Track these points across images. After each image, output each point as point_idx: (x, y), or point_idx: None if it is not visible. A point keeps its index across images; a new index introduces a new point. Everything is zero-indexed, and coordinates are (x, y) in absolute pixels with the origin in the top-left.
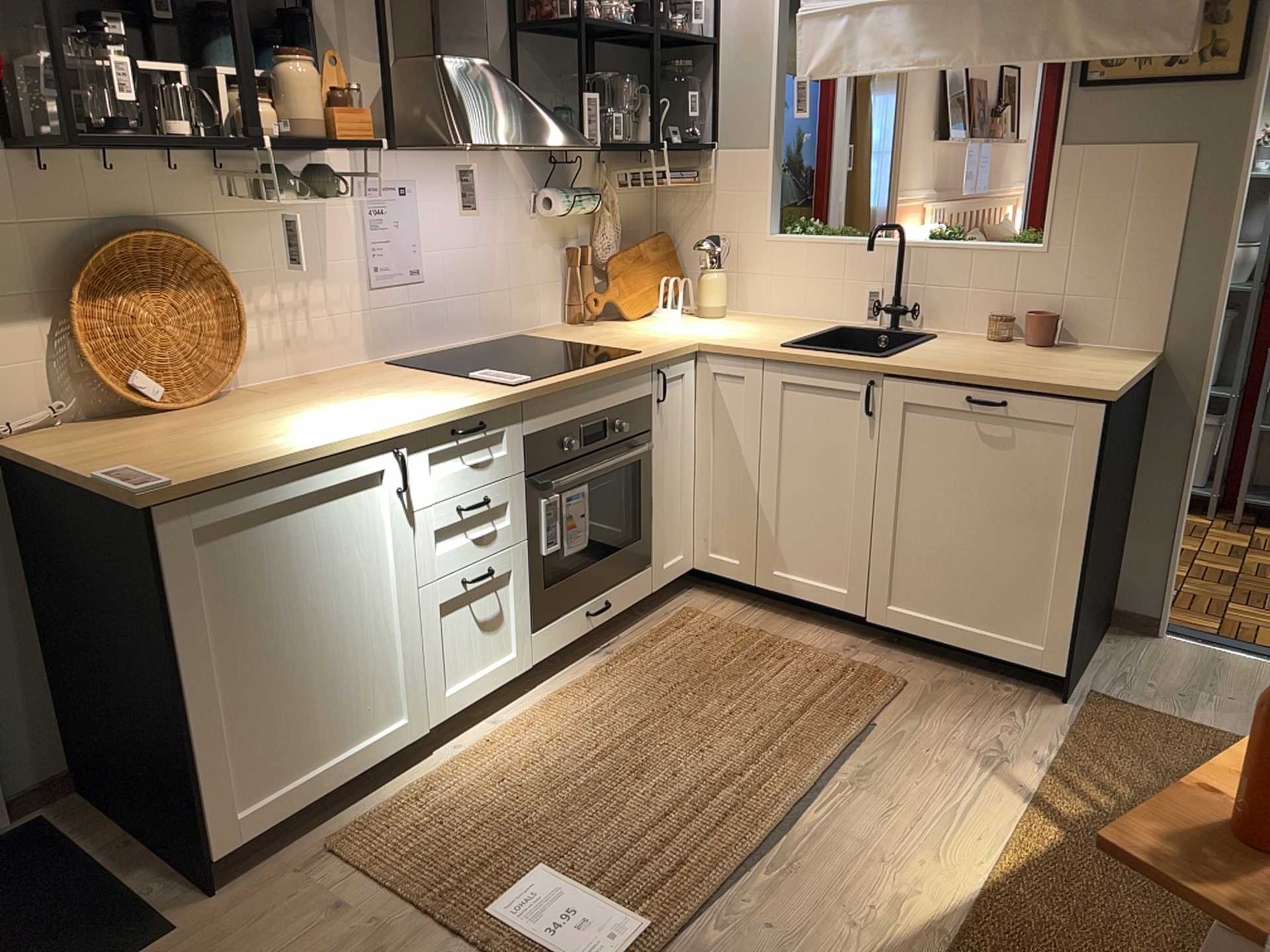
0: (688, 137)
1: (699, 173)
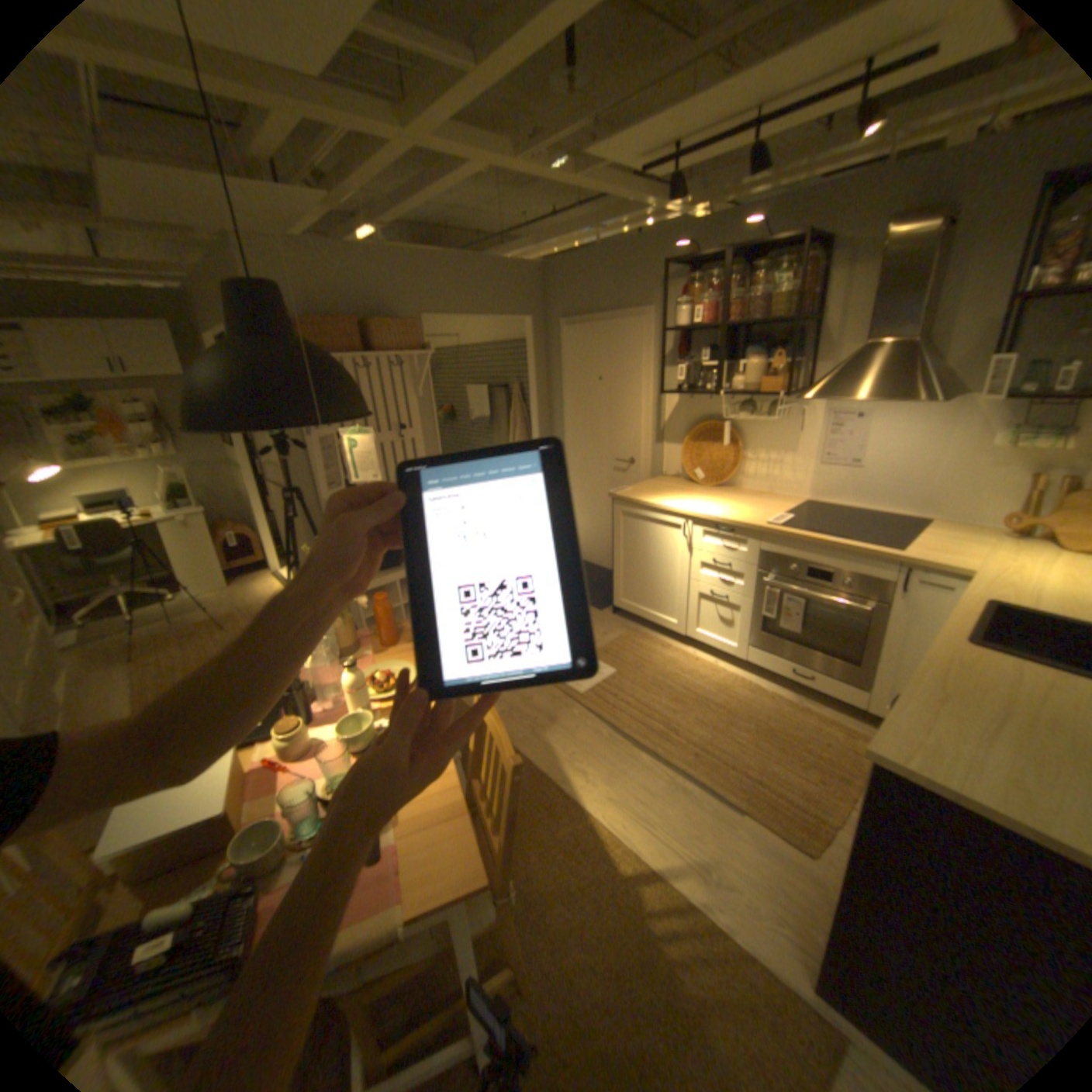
0: None
1: None
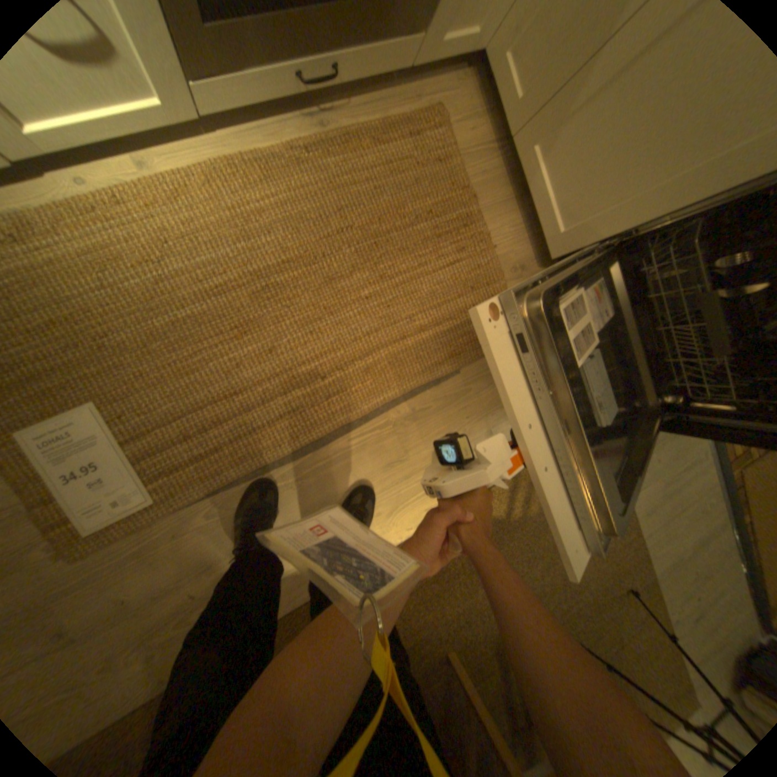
0: None
1: None
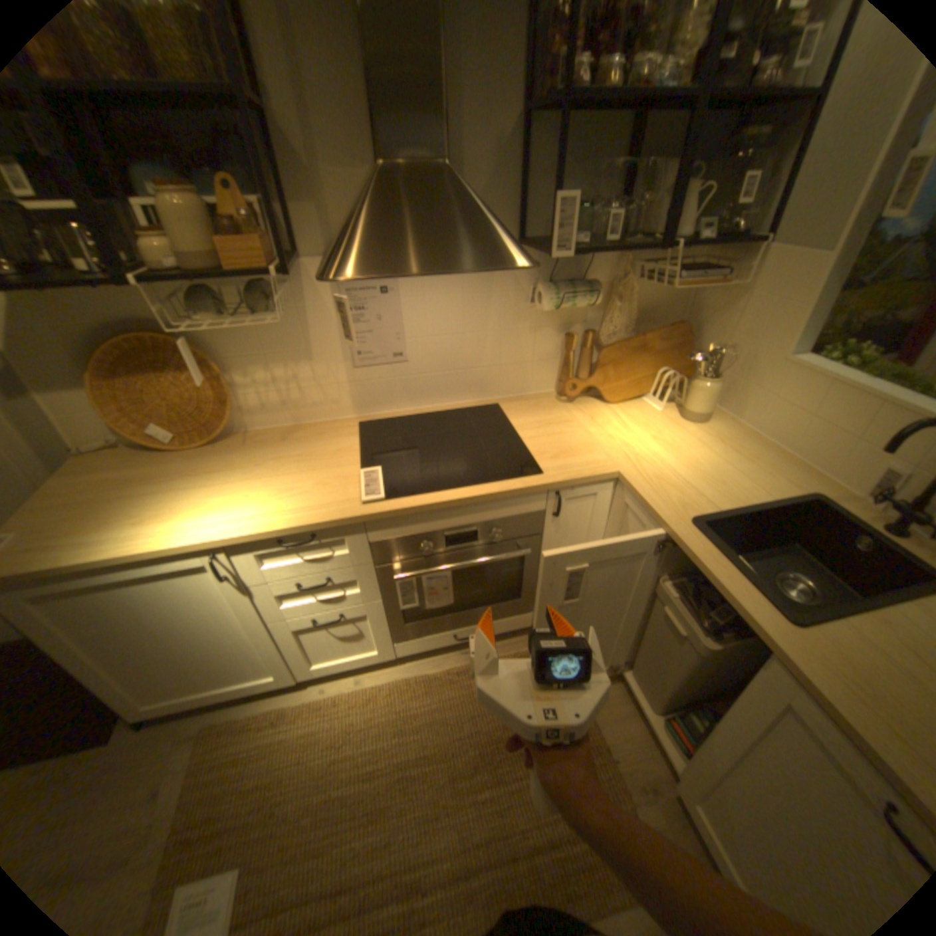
0: (742, 223)
1: (739, 267)
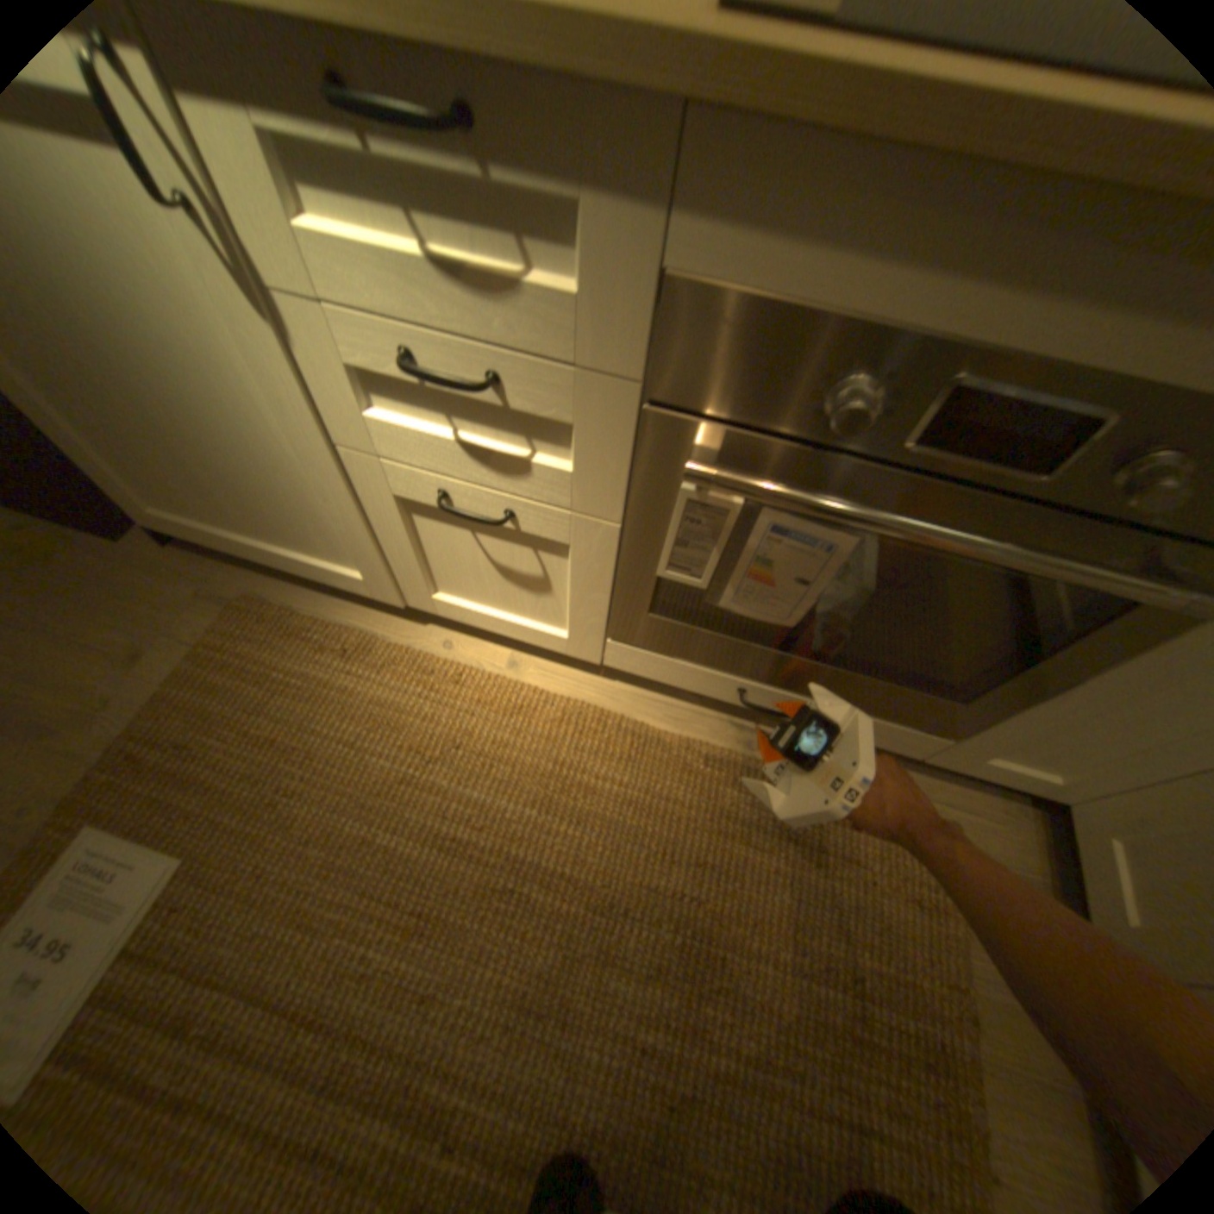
0: None
1: None
